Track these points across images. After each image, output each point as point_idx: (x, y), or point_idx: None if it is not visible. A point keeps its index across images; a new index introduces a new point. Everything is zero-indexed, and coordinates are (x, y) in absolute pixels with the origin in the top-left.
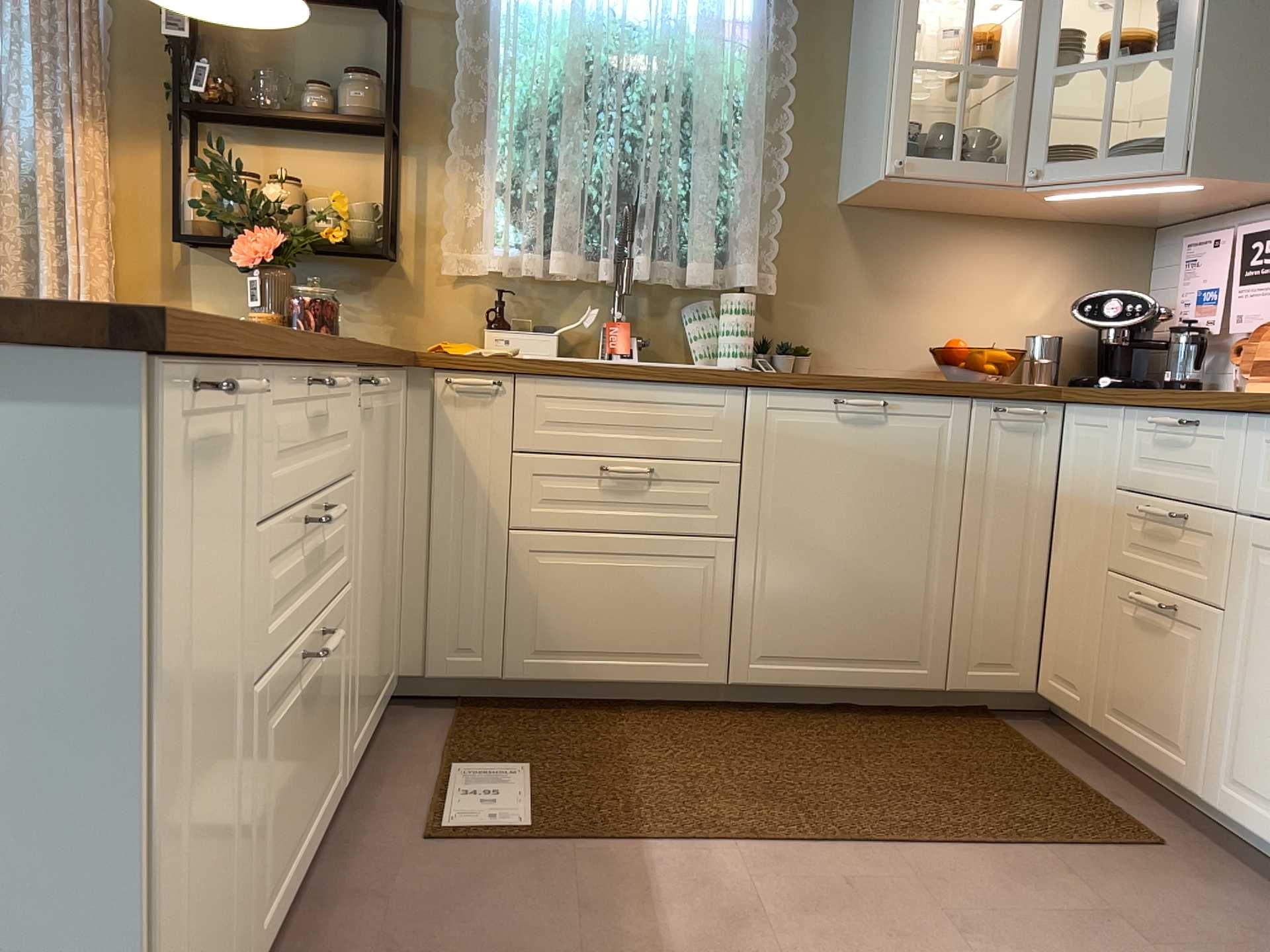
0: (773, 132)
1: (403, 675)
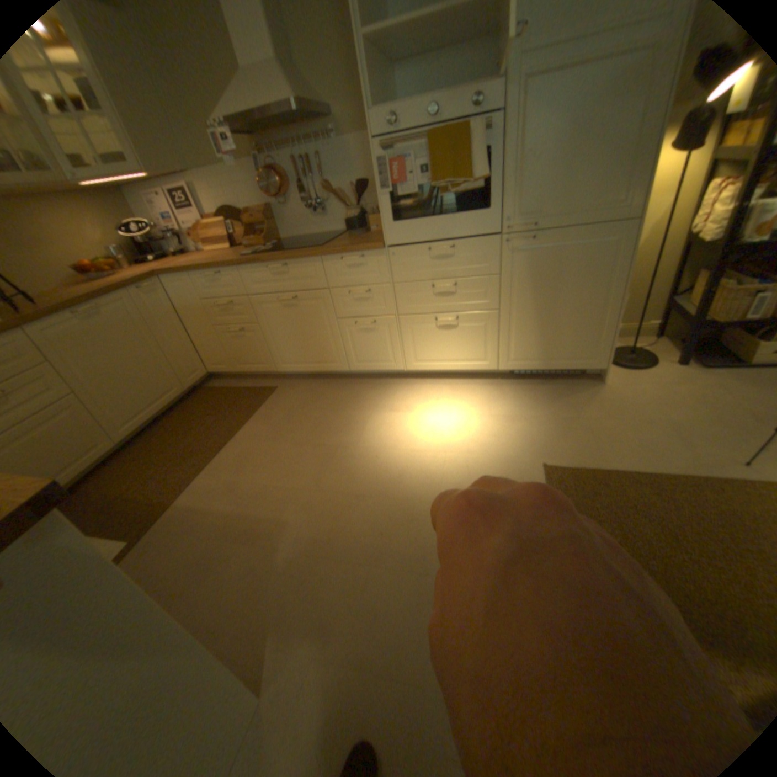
0: None
1: None
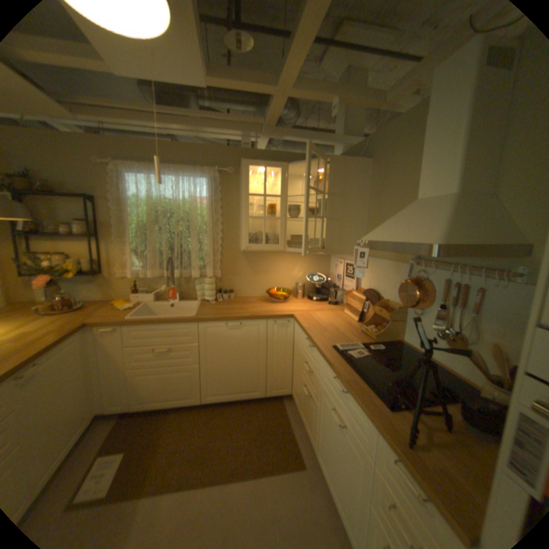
0: (216, 230)
1: (96, 416)
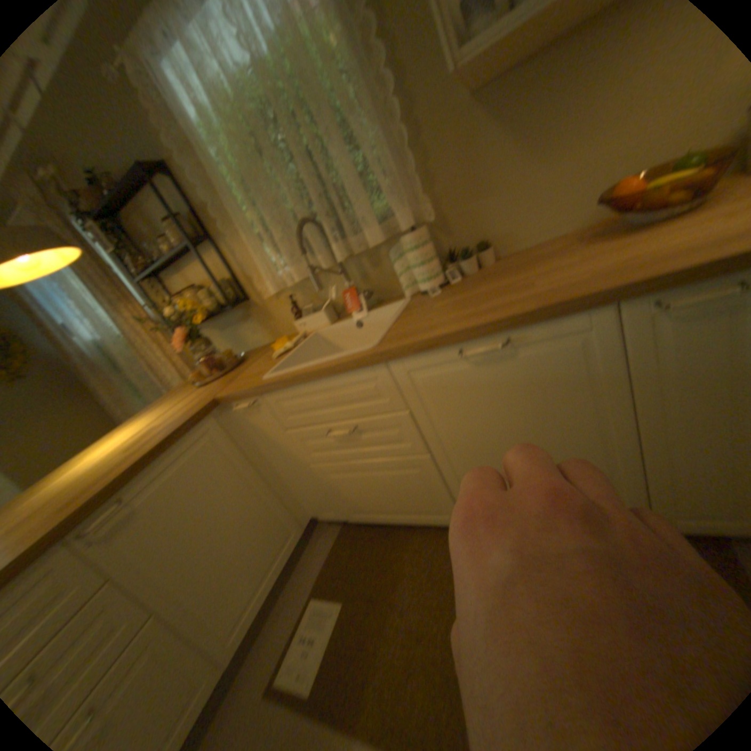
0: (379, 77)
1: (312, 519)
